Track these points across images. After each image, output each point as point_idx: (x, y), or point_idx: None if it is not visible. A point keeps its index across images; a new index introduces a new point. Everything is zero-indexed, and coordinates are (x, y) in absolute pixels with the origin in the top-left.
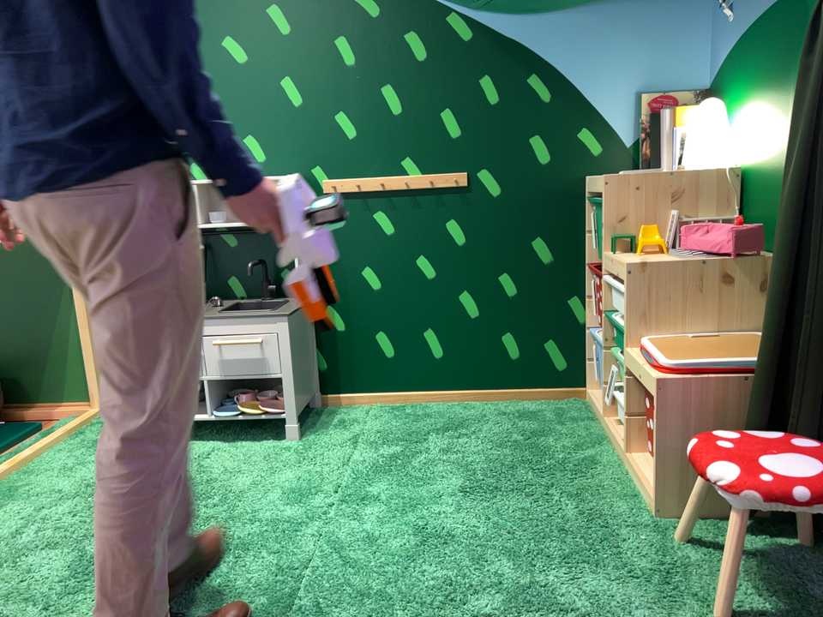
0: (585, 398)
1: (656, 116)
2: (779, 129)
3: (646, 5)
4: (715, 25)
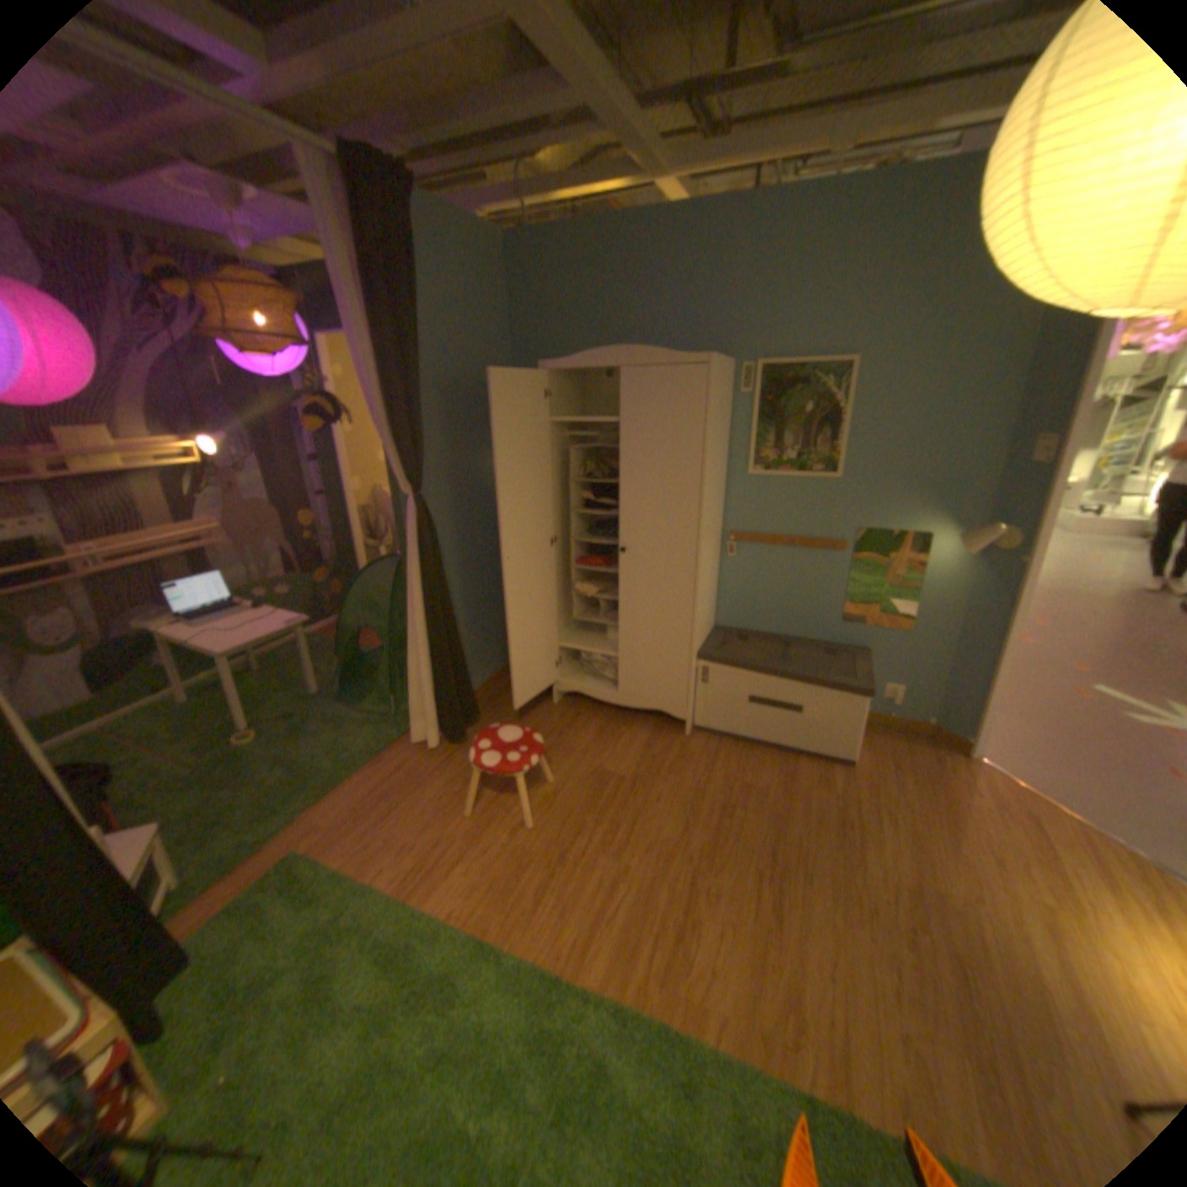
0: None
1: None
2: None
3: None
4: None
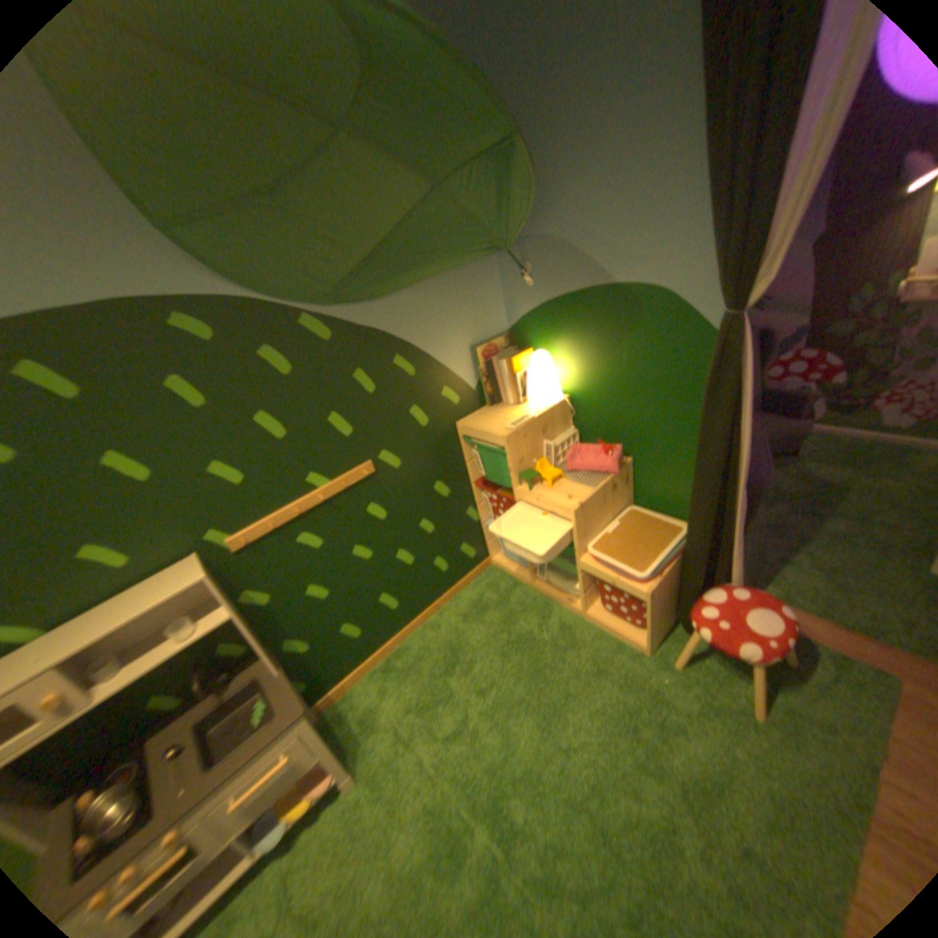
0: (491, 563)
1: (490, 363)
2: (612, 378)
3: (461, 273)
4: (509, 283)
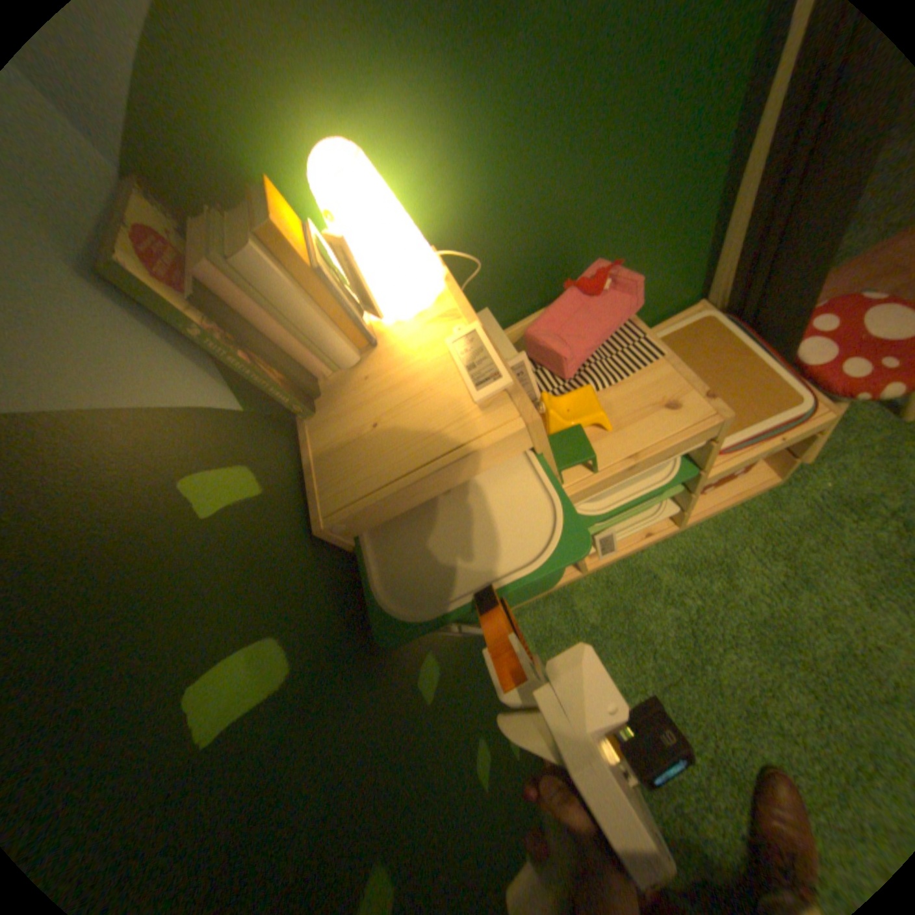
0: None
1: (204, 284)
2: (524, 111)
3: None
4: None
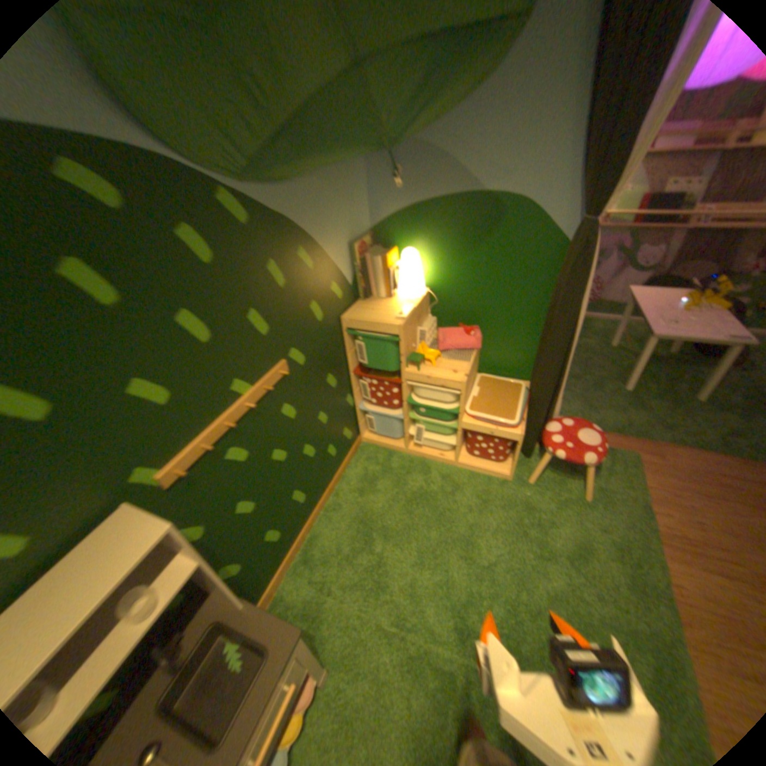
0: (362, 441)
1: (365, 259)
2: (470, 272)
3: (343, 167)
4: (375, 184)
